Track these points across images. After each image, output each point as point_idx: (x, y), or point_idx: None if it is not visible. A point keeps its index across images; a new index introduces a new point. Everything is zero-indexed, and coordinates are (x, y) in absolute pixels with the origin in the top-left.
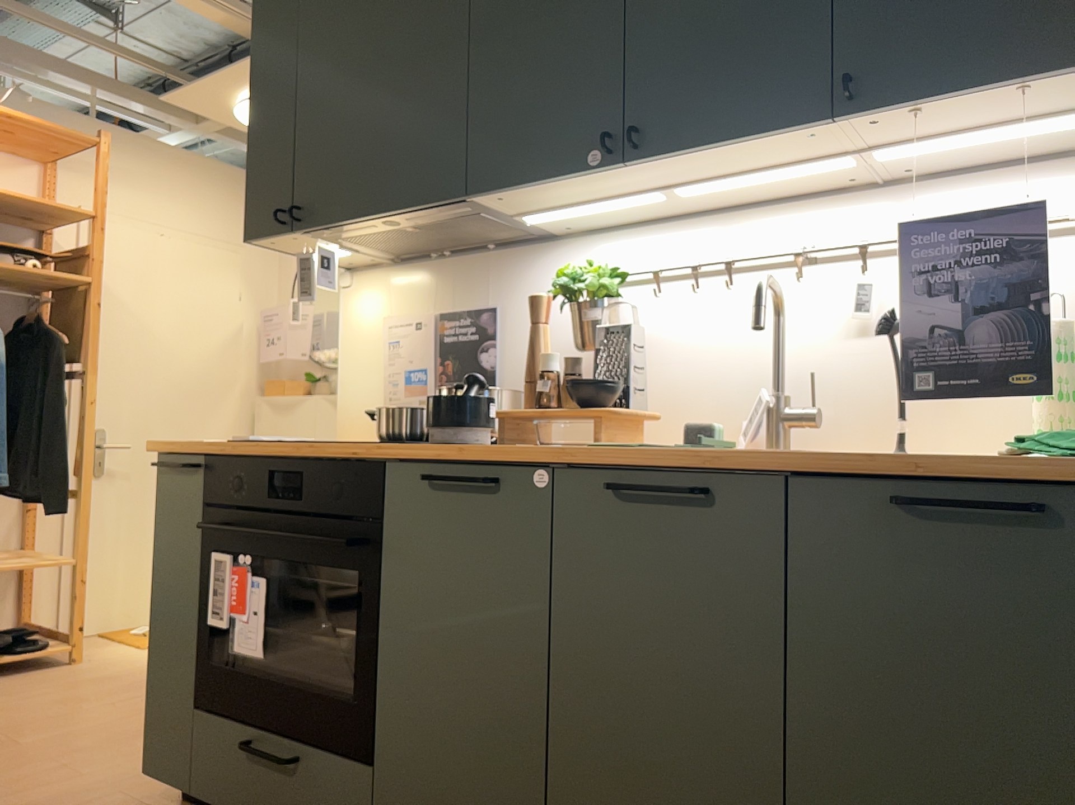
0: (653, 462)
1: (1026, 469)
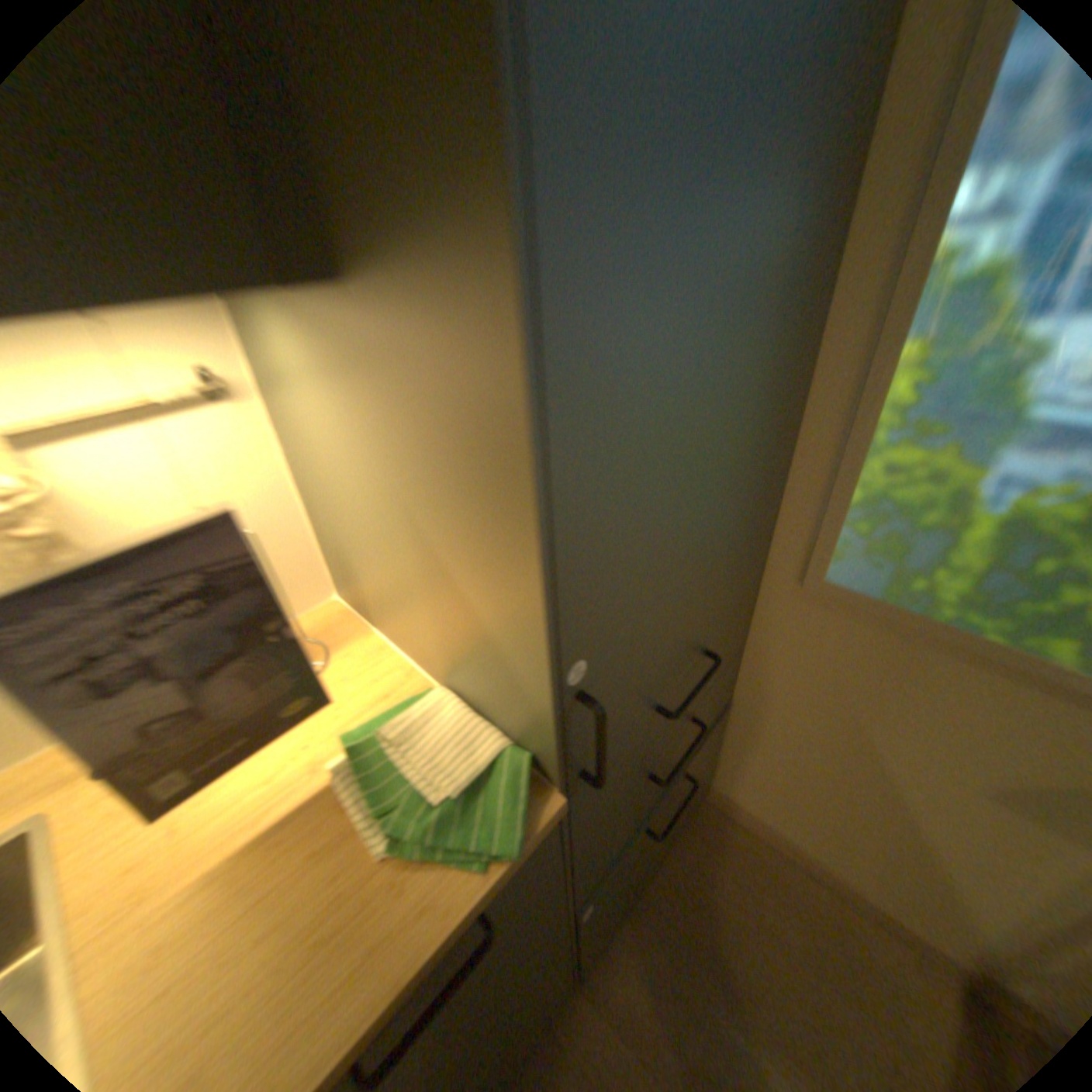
0: None
1: (466, 932)
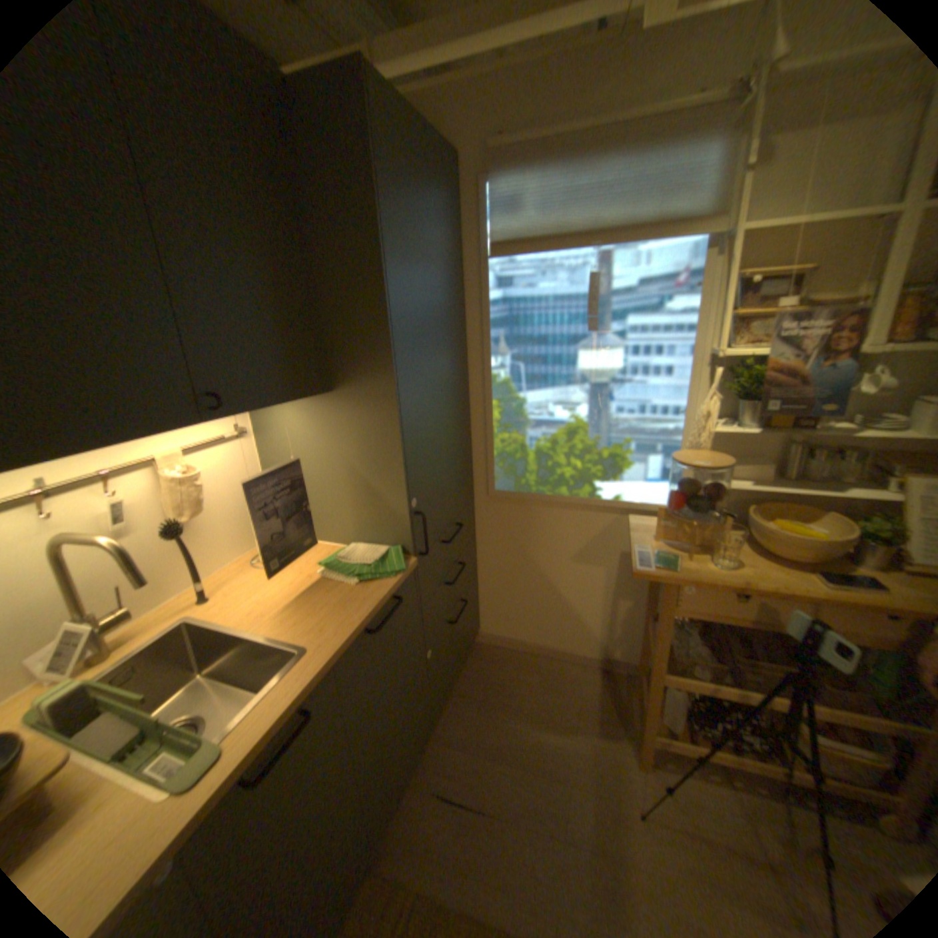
0: (257, 737)
1: (394, 590)
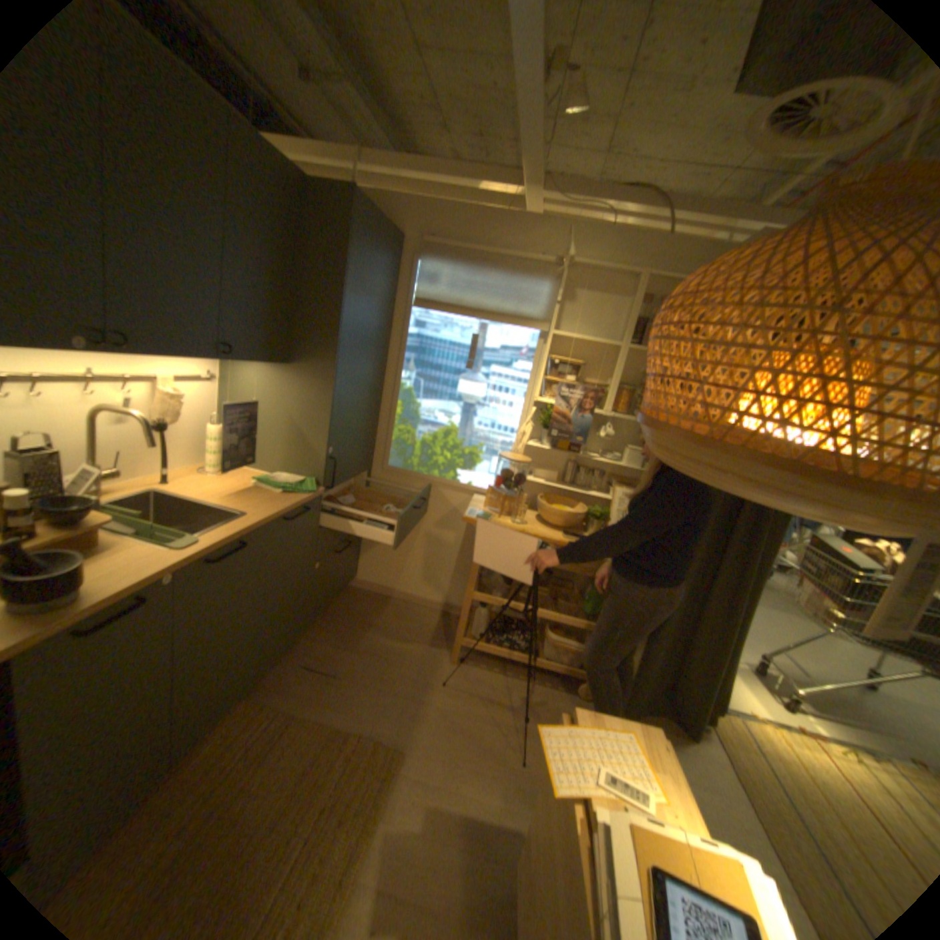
0: (219, 542)
1: (307, 501)
